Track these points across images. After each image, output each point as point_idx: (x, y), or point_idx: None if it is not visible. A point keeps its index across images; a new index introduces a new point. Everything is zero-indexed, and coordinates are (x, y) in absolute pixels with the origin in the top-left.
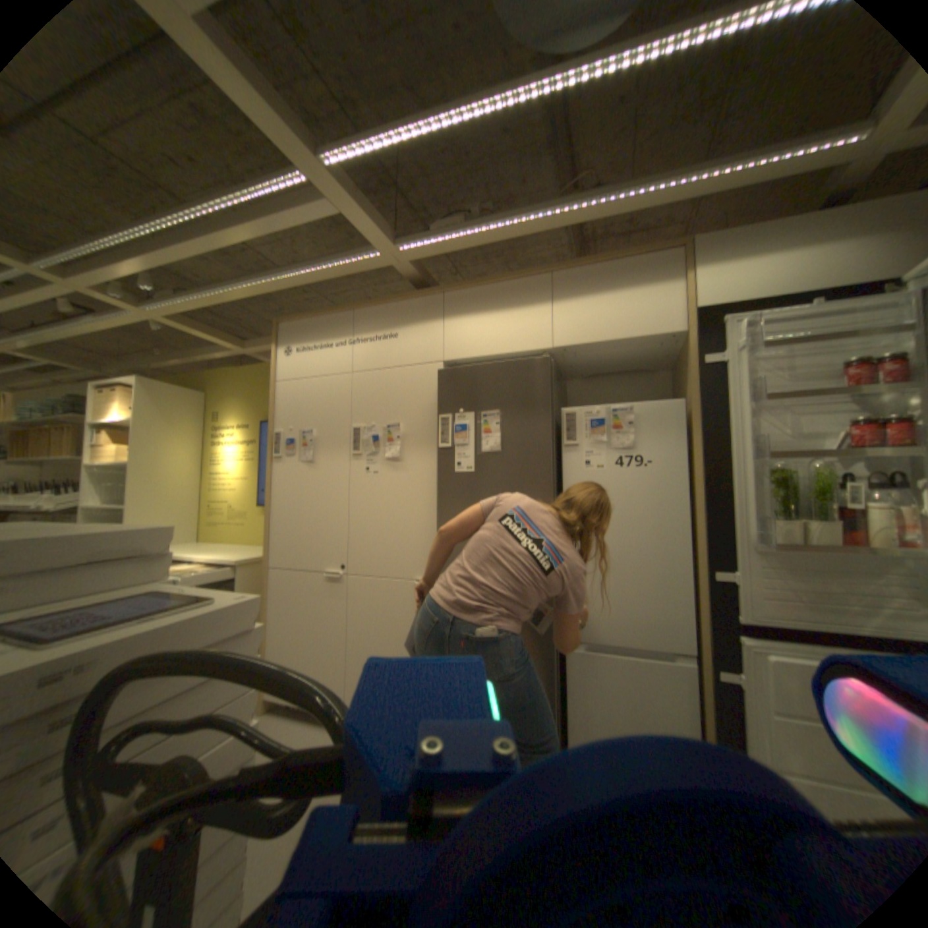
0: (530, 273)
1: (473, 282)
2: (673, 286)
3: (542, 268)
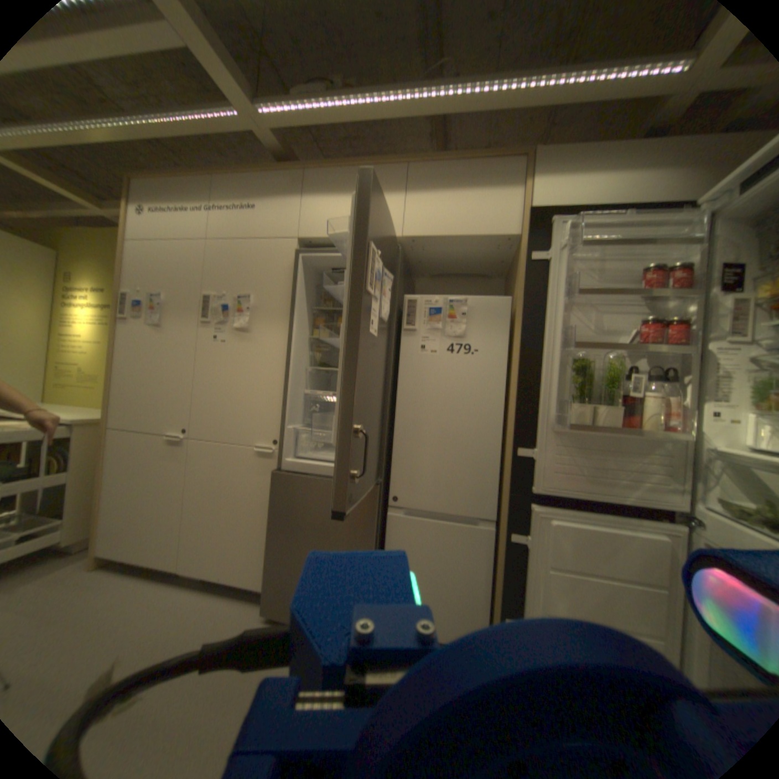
0: (388, 161)
1: (333, 162)
2: (514, 192)
3: (400, 158)
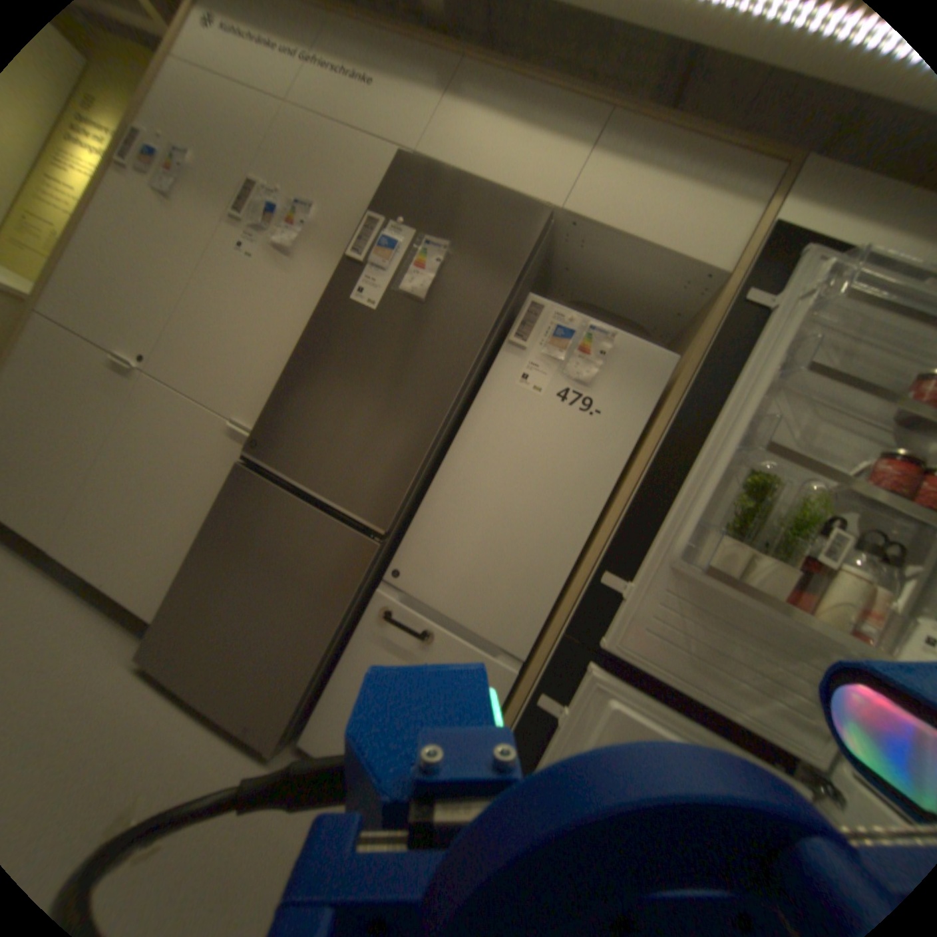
0: (587, 94)
1: (509, 65)
2: (747, 211)
3: (606, 97)
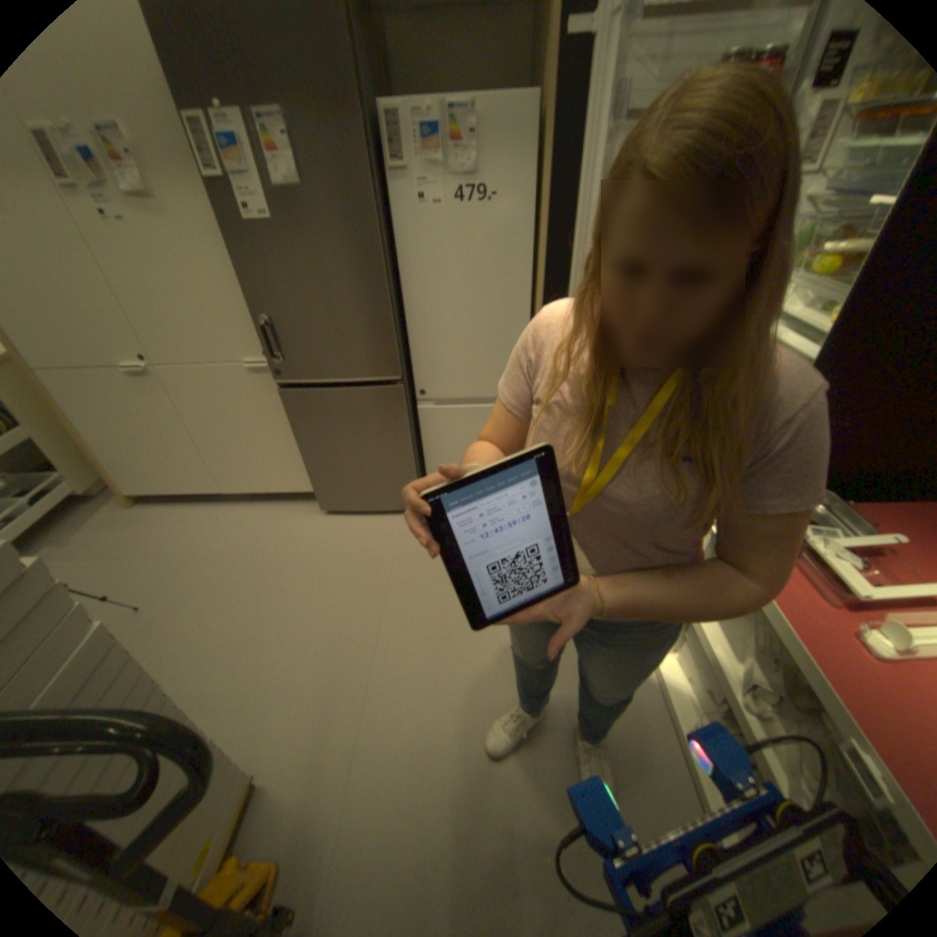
0: None
1: None
2: None
3: None
